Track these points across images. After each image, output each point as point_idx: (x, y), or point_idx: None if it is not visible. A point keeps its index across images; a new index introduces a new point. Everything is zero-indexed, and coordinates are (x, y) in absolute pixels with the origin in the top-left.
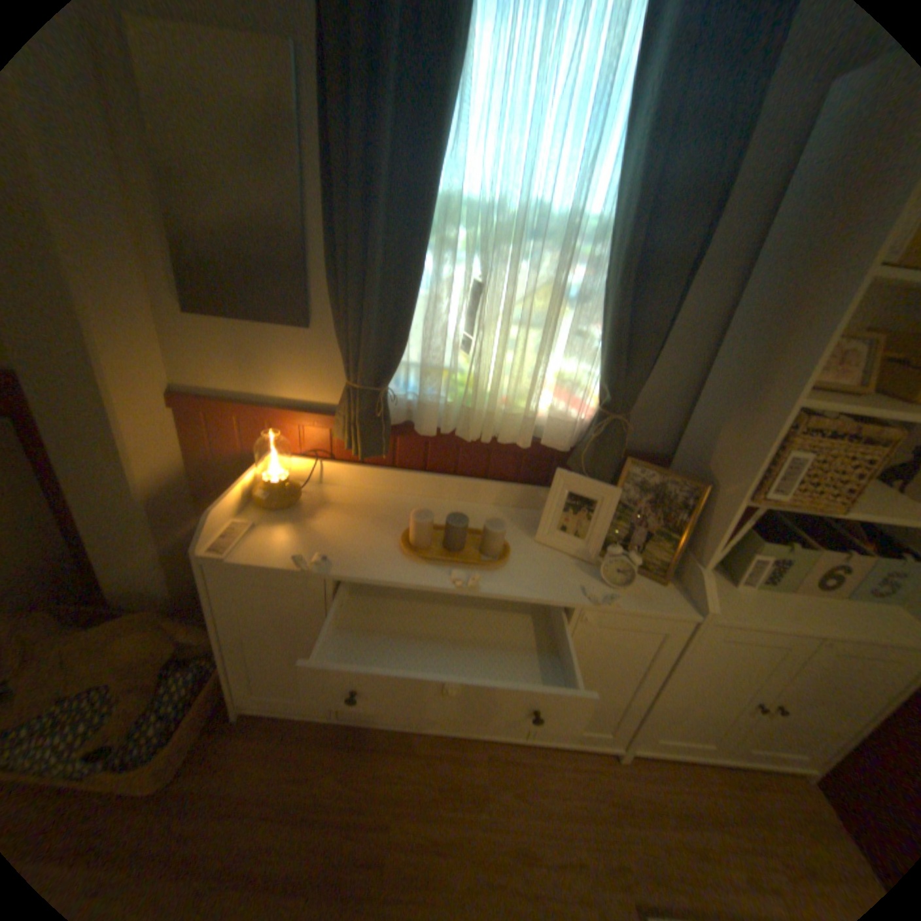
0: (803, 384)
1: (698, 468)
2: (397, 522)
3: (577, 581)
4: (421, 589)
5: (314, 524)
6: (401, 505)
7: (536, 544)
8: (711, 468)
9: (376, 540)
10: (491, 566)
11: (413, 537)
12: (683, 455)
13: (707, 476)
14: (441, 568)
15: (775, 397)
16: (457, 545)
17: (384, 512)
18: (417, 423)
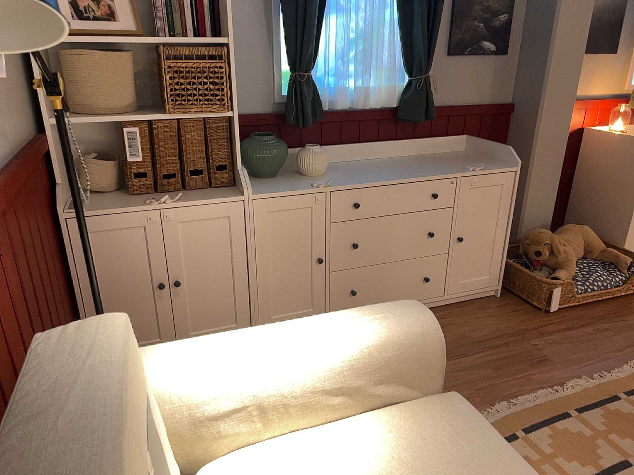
0: None
1: None
2: None
3: None
4: None
5: None
6: None
7: None
8: None
9: None
10: None
11: None
12: None
13: None
14: None
15: None
16: None
17: None
18: None
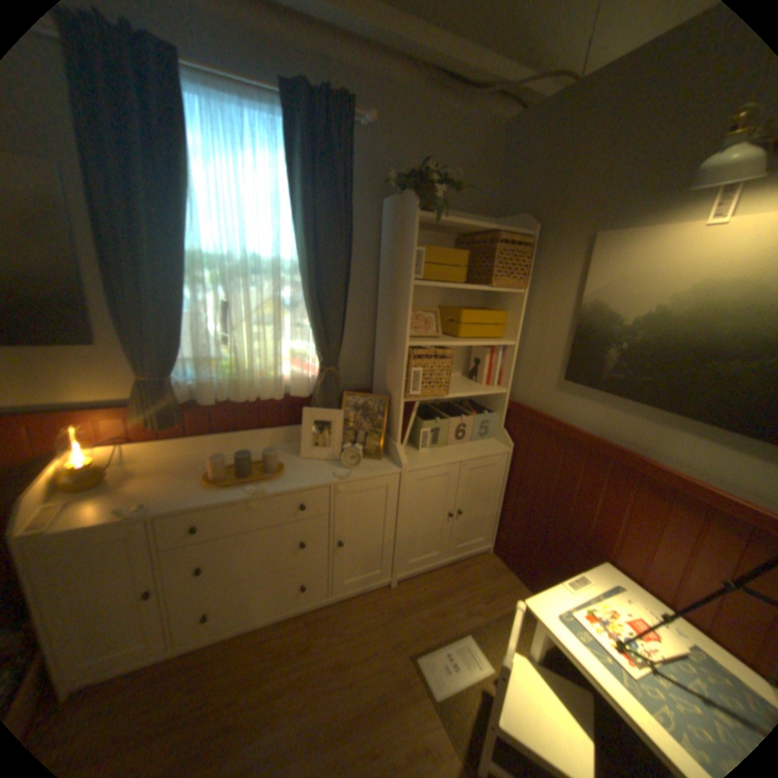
0: (404, 335)
1: (382, 391)
2: (195, 473)
3: (329, 472)
4: (223, 506)
5: (122, 492)
6: (195, 463)
7: (301, 460)
8: (386, 388)
9: (180, 488)
10: (271, 478)
11: (209, 476)
12: (375, 386)
13: (386, 393)
14: (235, 490)
15: (398, 344)
16: (244, 473)
17: (182, 470)
18: (197, 399)
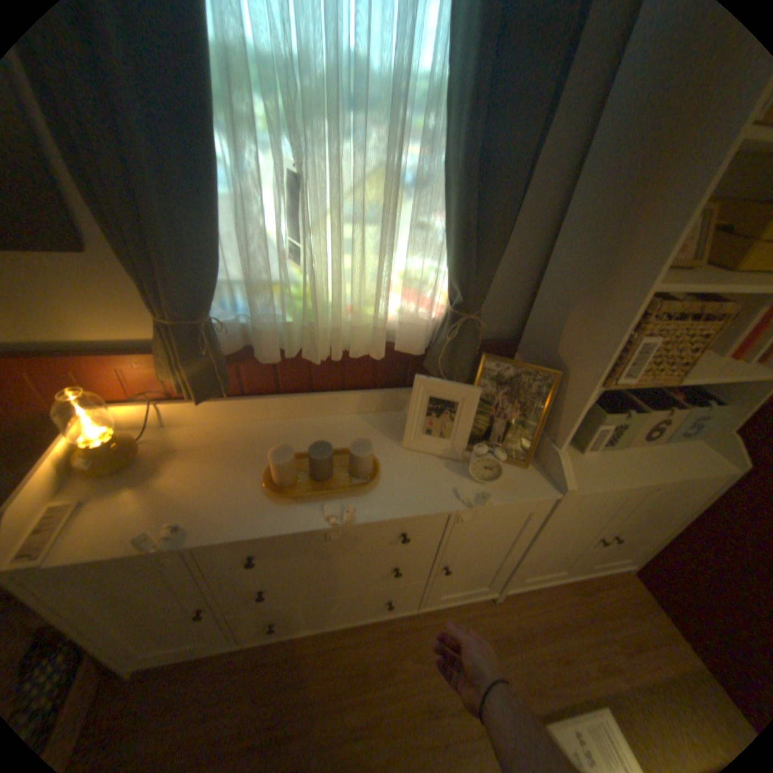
0: (657, 267)
1: (546, 353)
2: (257, 456)
3: (448, 483)
4: (294, 533)
5: (160, 481)
6: (259, 433)
7: (404, 450)
8: (559, 353)
9: (236, 485)
10: (364, 489)
11: (276, 474)
12: (529, 339)
13: (555, 361)
14: (312, 502)
15: (626, 282)
16: (325, 474)
17: (241, 446)
18: (257, 347)
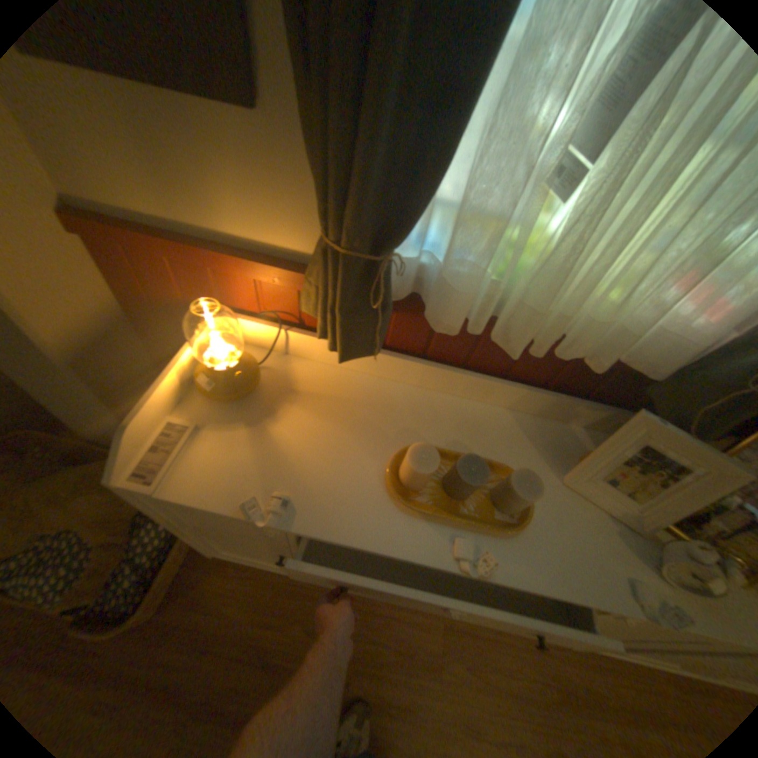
0: None
1: None
2: (384, 431)
3: (623, 565)
4: (413, 559)
5: (277, 428)
6: (389, 399)
7: (566, 488)
8: None
9: (356, 465)
10: (511, 534)
11: (406, 473)
12: None
13: None
14: (441, 526)
15: None
16: (465, 495)
17: (368, 410)
18: (431, 302)
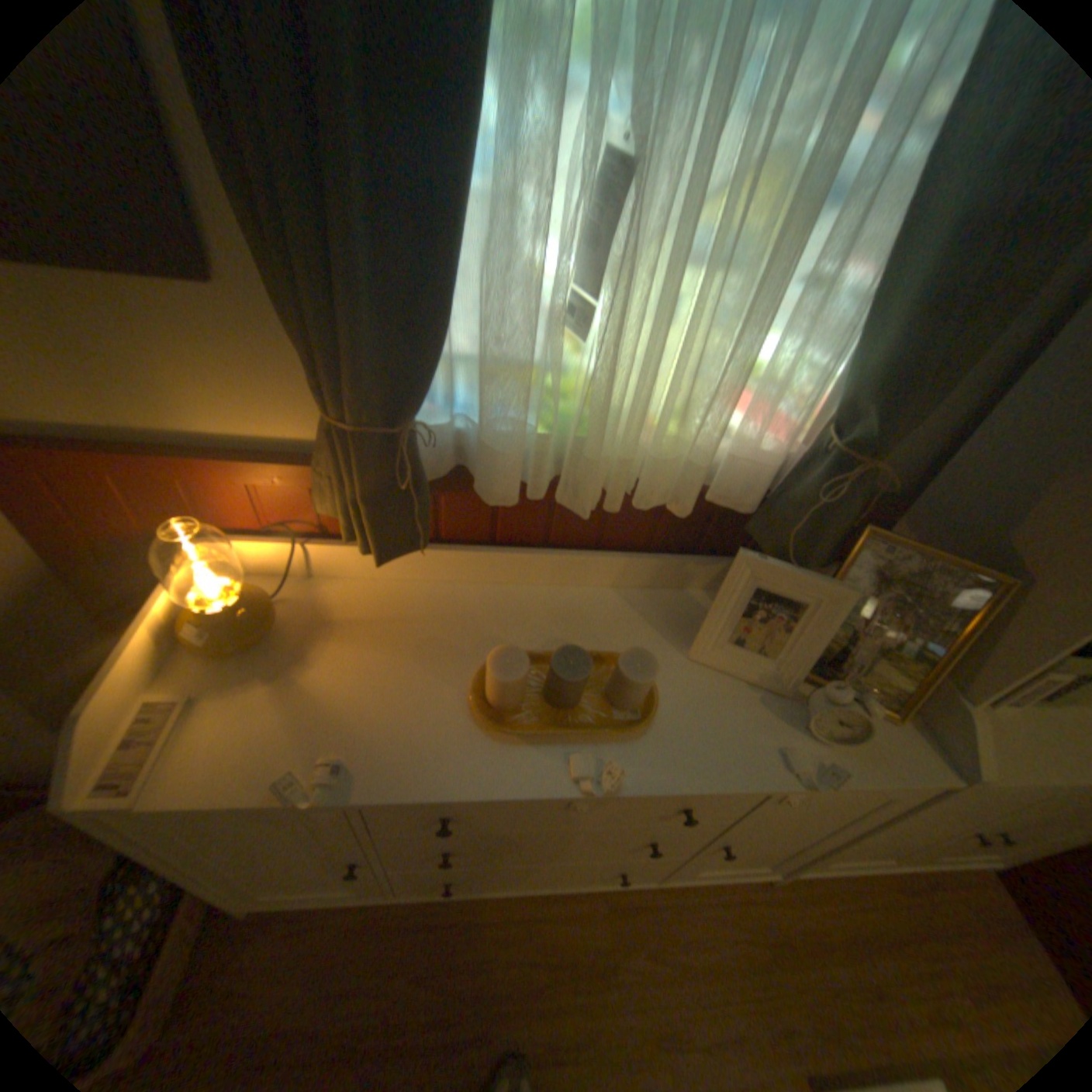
0: None
1: (979, 535)
2: (458, 647)
3: (770, 736)
4: (520, 798)
5: (308, 675)
6: (459, 606)
7: (692, 664)
8: (1016, 543)
9: (427, 697)
10: (634, 733)
11: (492, 690)
12: (940, 501)
13: (1001, 554)
14: (549, 746)
15: None
16: (571, 699)
17: (432, 626)
18: (478, 472)
